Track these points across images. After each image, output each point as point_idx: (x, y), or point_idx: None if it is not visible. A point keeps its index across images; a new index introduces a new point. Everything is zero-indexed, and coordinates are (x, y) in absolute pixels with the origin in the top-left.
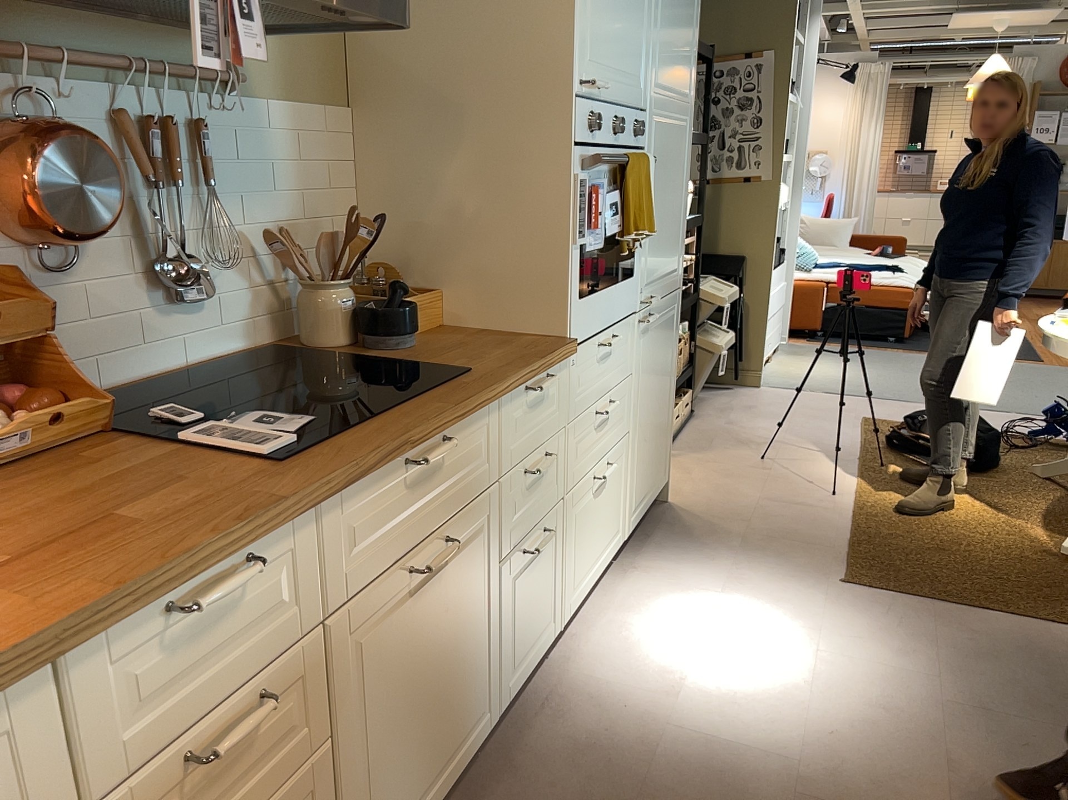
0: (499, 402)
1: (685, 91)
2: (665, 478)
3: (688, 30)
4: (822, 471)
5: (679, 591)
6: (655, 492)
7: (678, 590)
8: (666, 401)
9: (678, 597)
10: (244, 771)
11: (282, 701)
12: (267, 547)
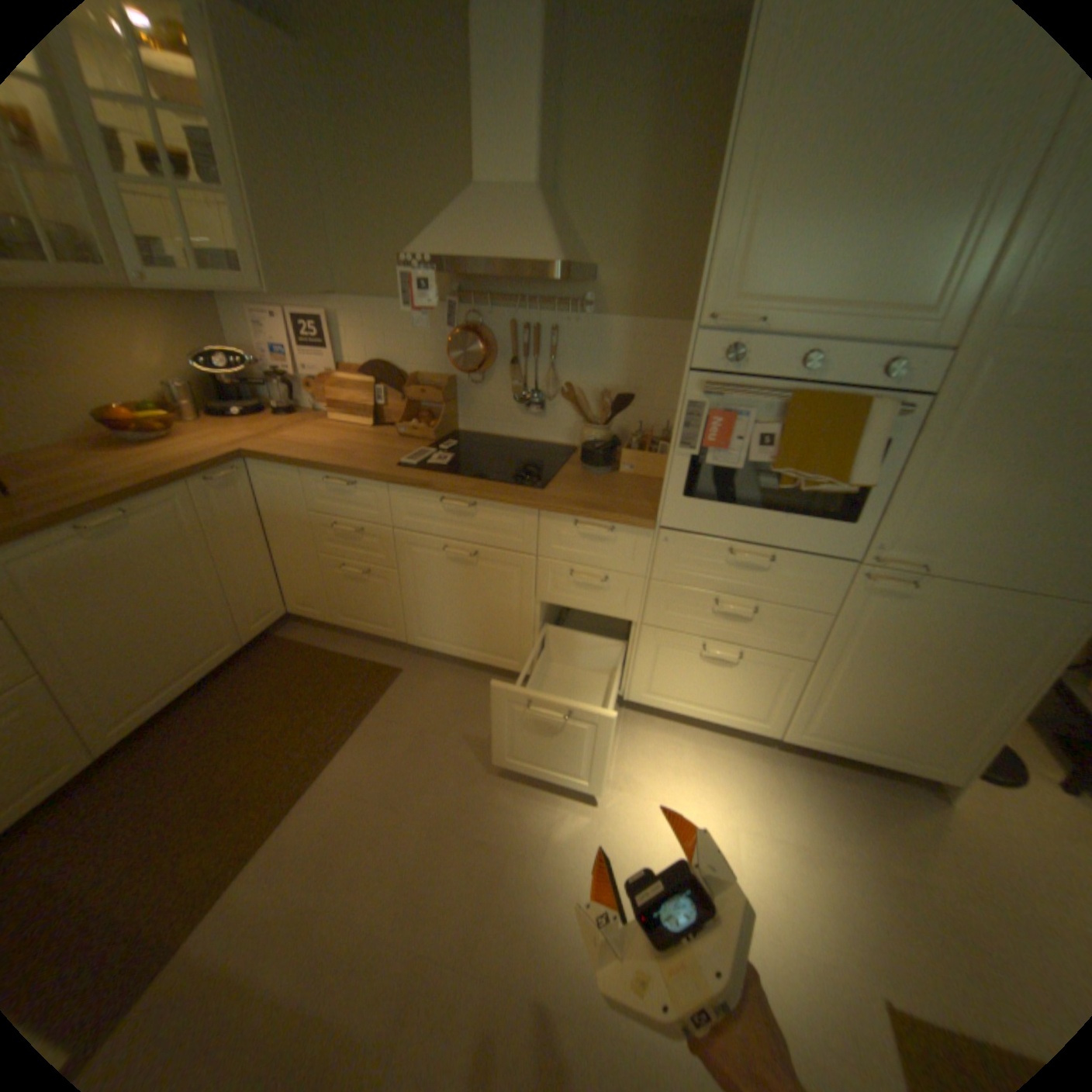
0: (538, 515)
1: None
2: (946, 778)
3: None
4: None
5: (754, 801)
6: (897, 766)
7: (756, 800)
8: (969, 703)
9: (742, 799)
10: (359, 547)
11: (375, 540)
12: (366, 486)
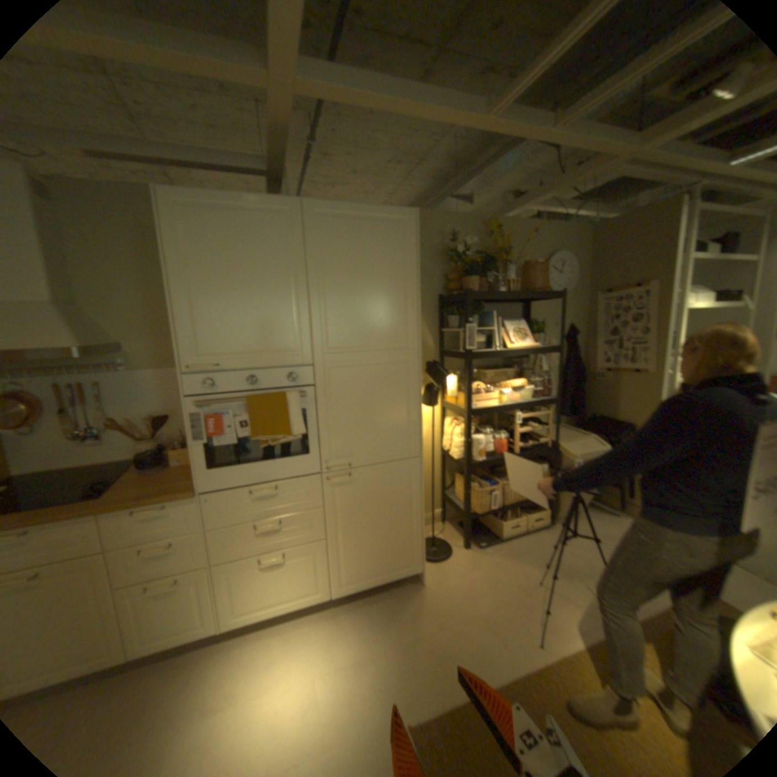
0: (97, 519)
1: (394, 343)
2: (414, 572)
3: (388, 308)
4: (569, 624)
5: (323, 652)
6: (391, 578)
7: (323, 651)
8: (401, 525)
9: (314, 656)
10: None
11: None
12: None
